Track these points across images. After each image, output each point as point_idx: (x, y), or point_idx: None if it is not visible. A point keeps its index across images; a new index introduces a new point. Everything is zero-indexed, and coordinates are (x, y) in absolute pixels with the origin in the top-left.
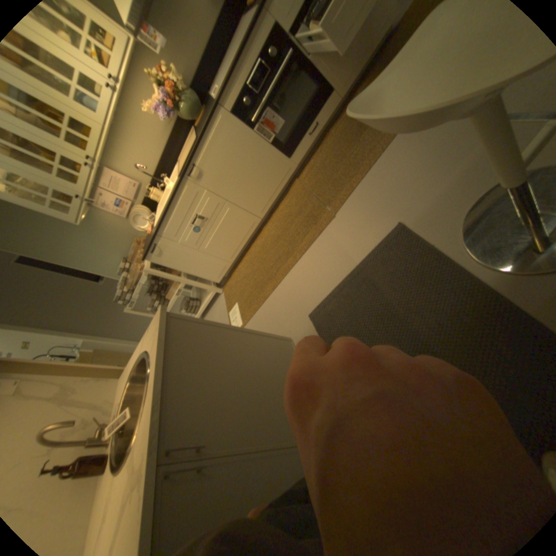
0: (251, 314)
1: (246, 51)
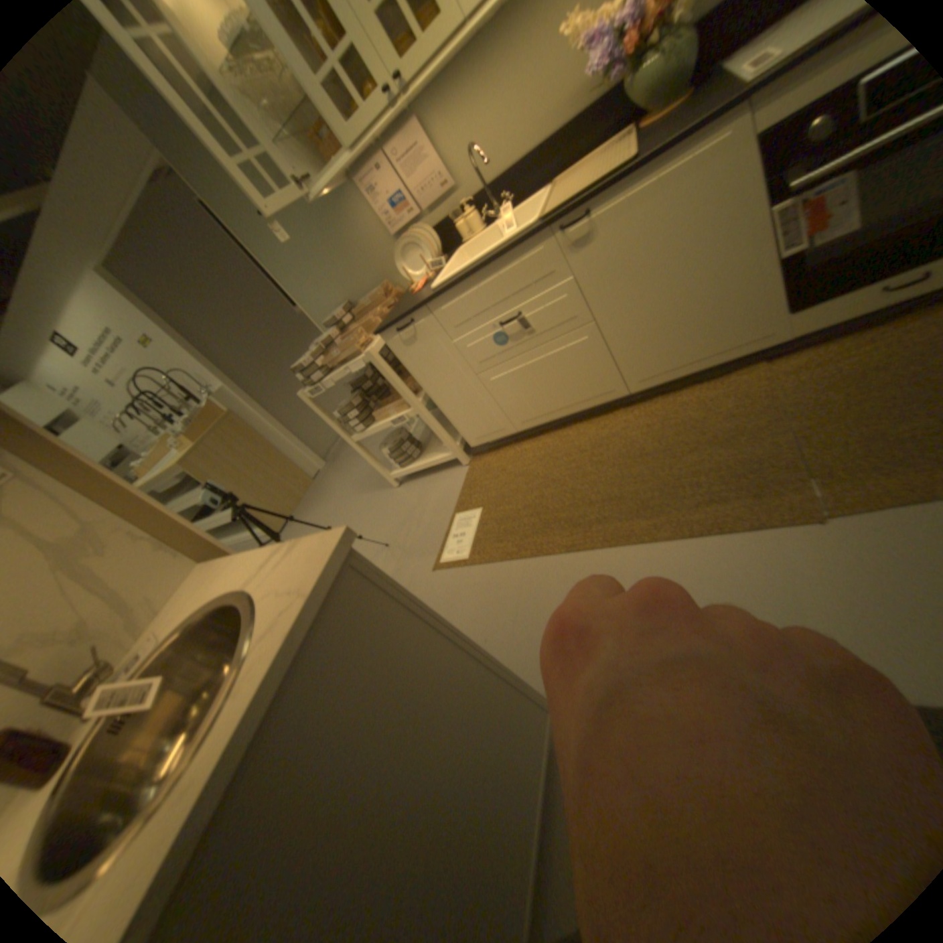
0: (492, 556)
1: None
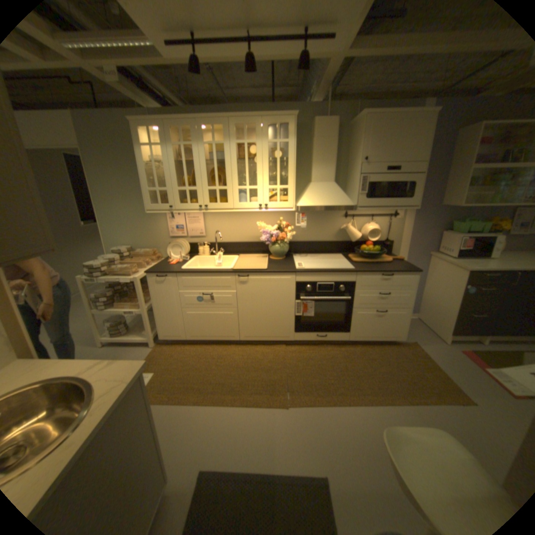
0: (152, 402)
1: (331, 275)
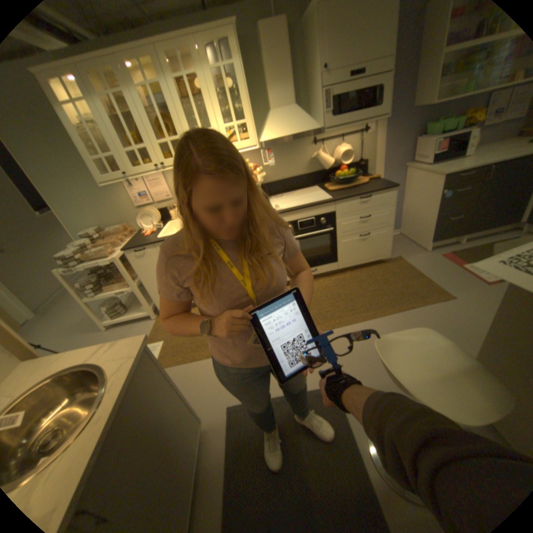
0: (170, 364)
1: (310, 209)
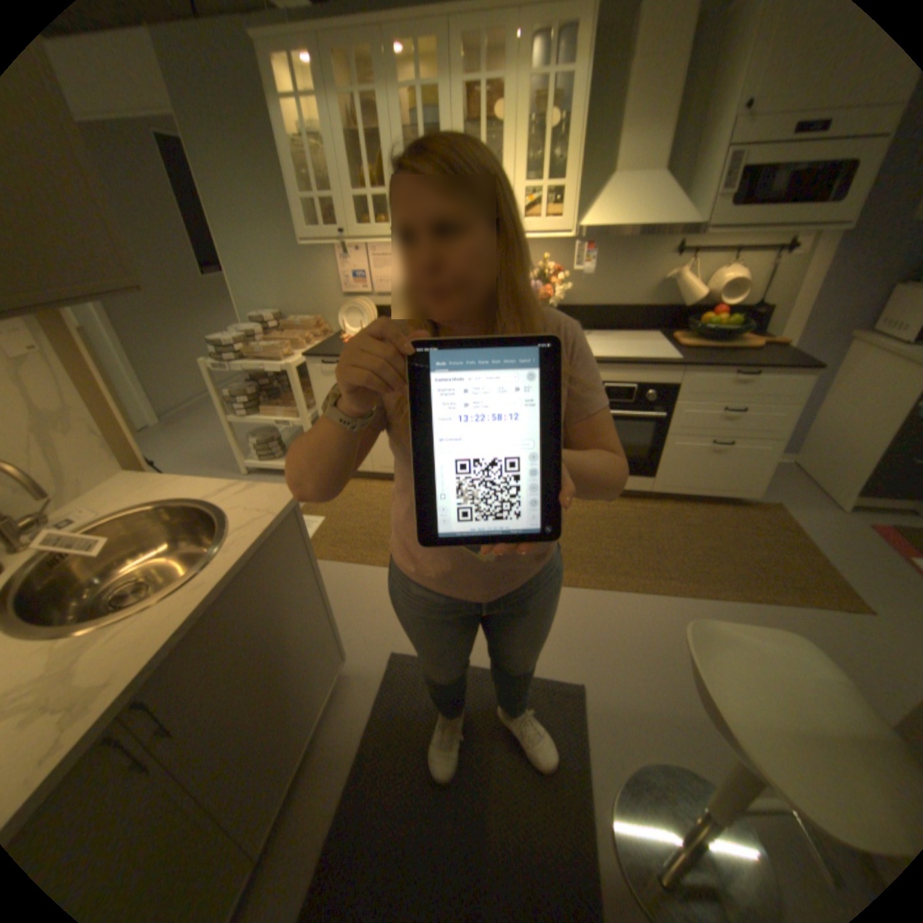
0: (324, 556)
1: (635, 369)
